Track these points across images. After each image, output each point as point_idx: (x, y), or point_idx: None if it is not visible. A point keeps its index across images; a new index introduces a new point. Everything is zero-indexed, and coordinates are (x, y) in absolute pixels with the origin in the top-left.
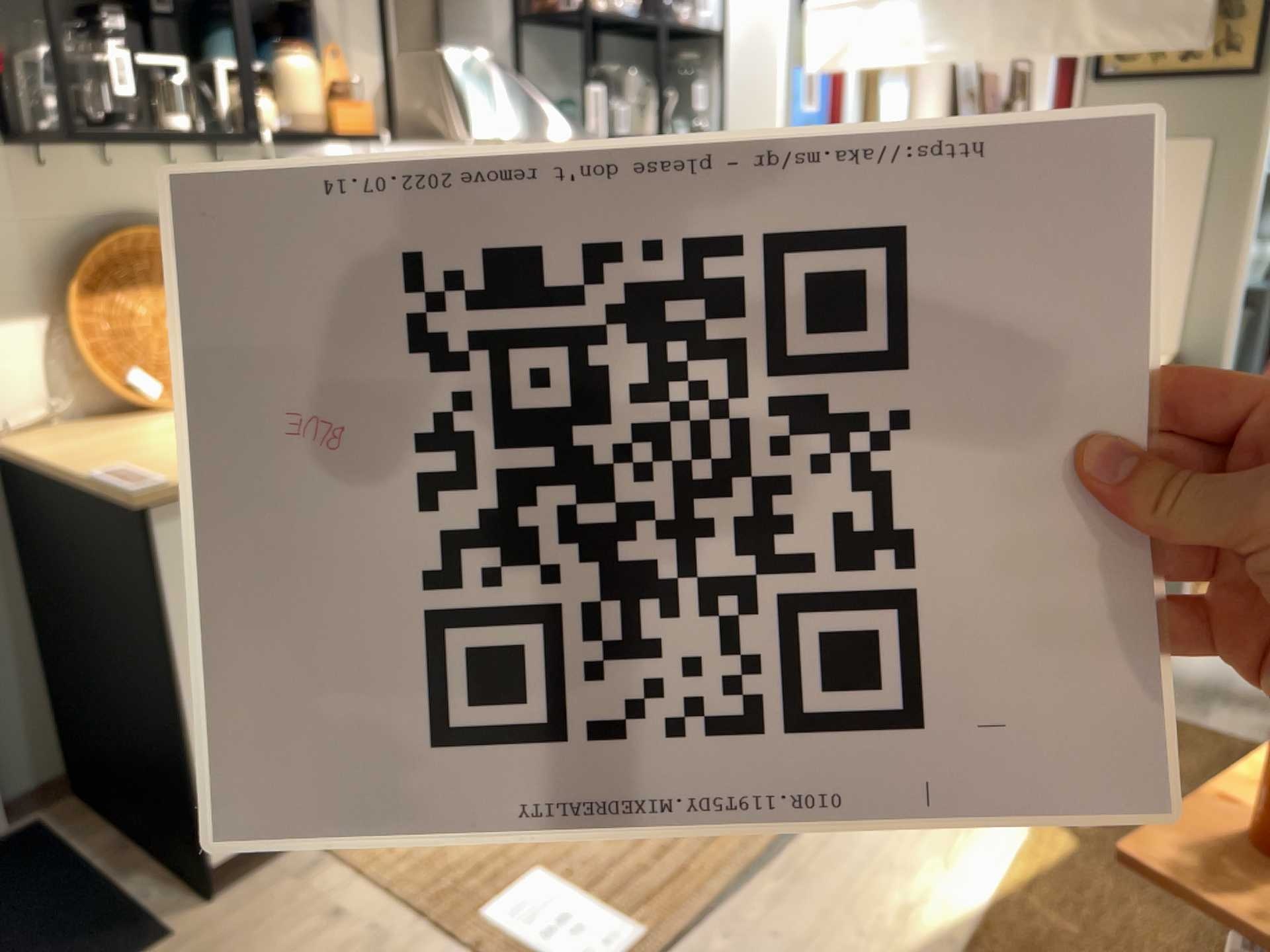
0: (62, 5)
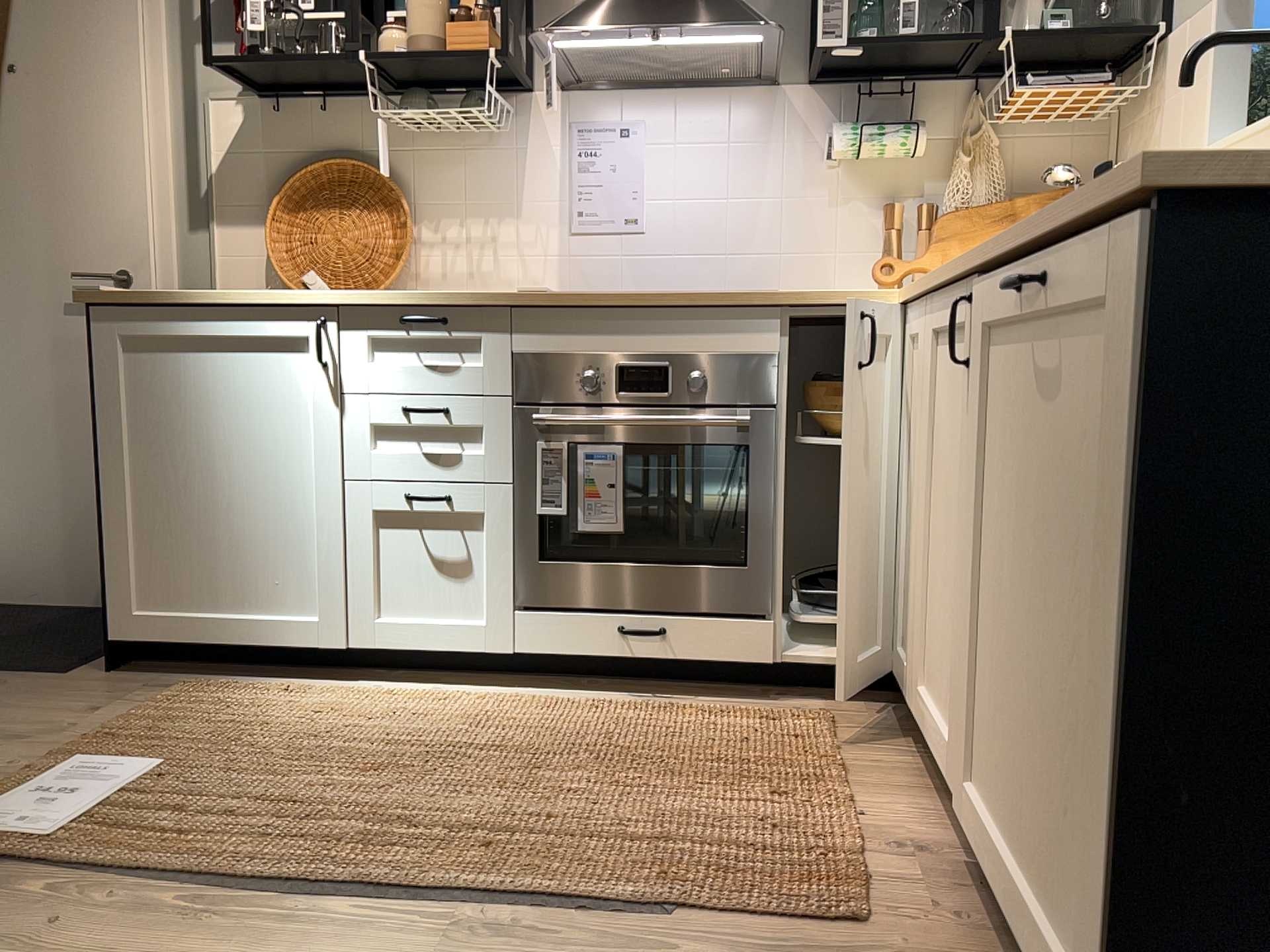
0: None
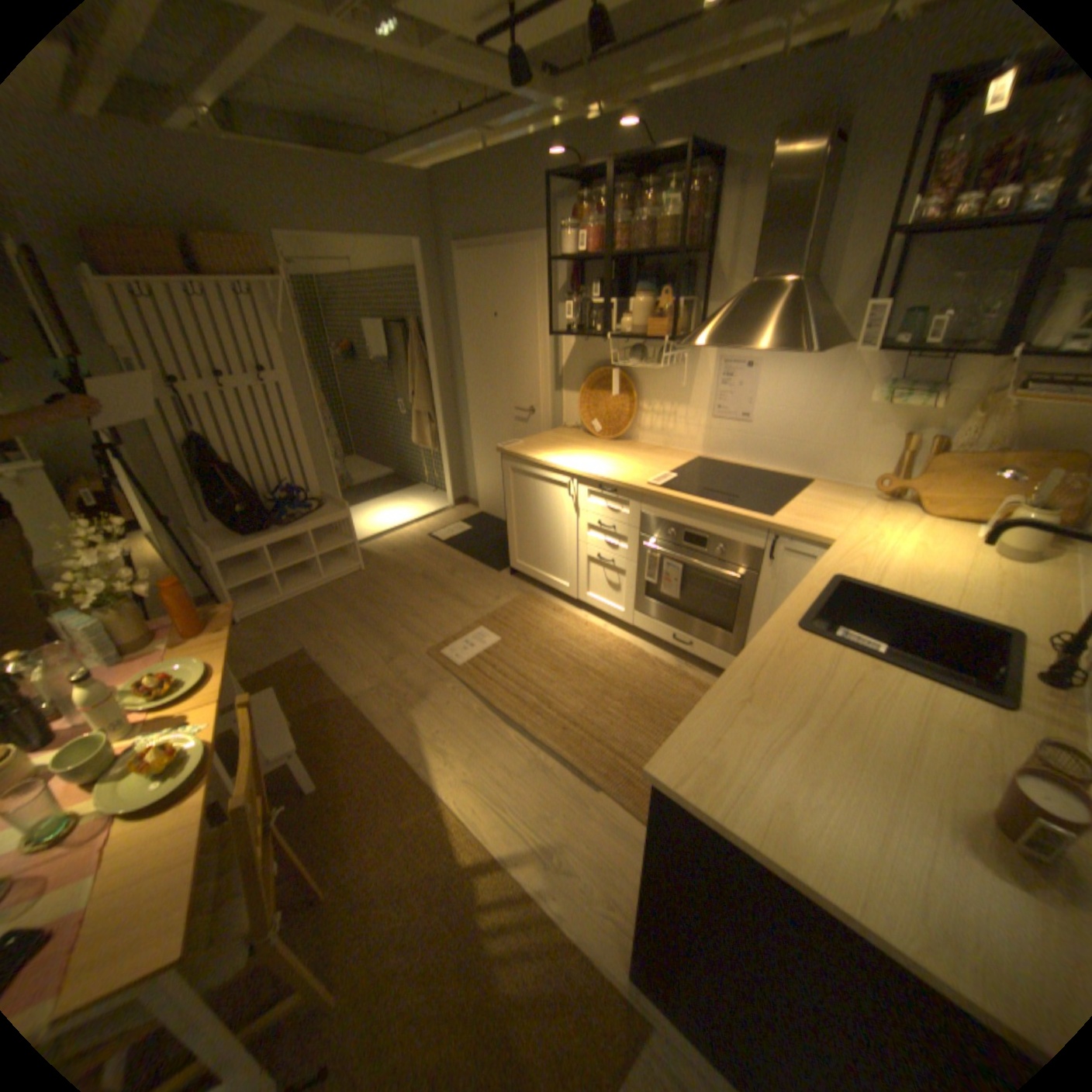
0: (606, 279)
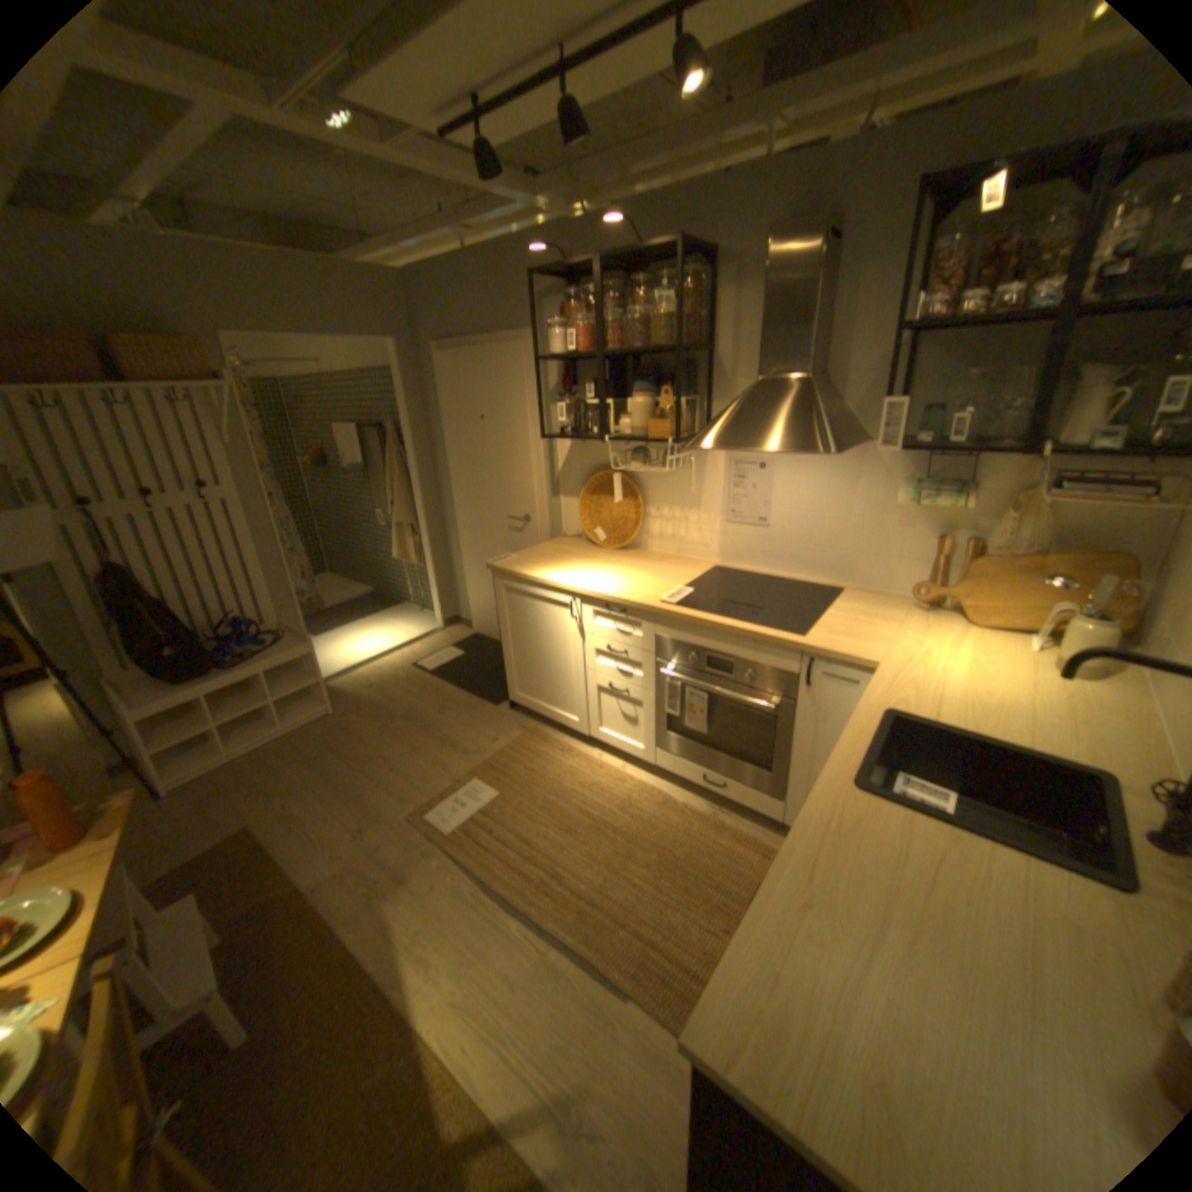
0: (601, 378)
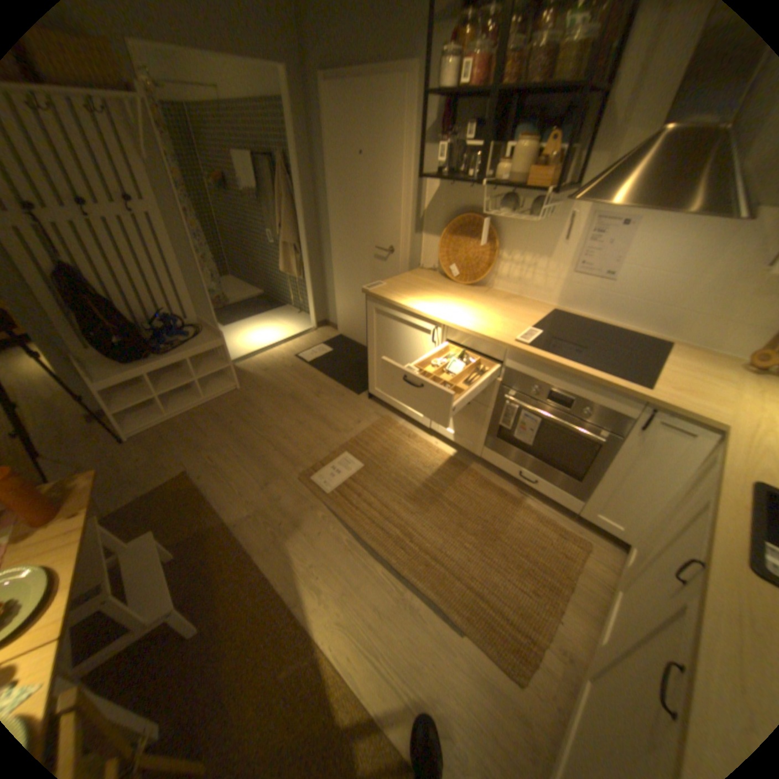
0: (482, 117)
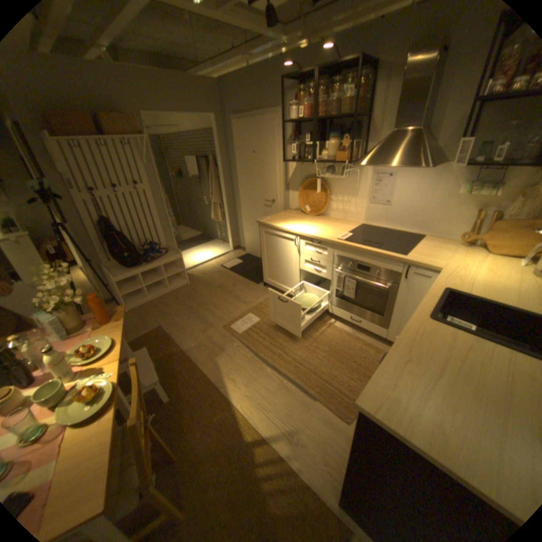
0: (313, 131)
